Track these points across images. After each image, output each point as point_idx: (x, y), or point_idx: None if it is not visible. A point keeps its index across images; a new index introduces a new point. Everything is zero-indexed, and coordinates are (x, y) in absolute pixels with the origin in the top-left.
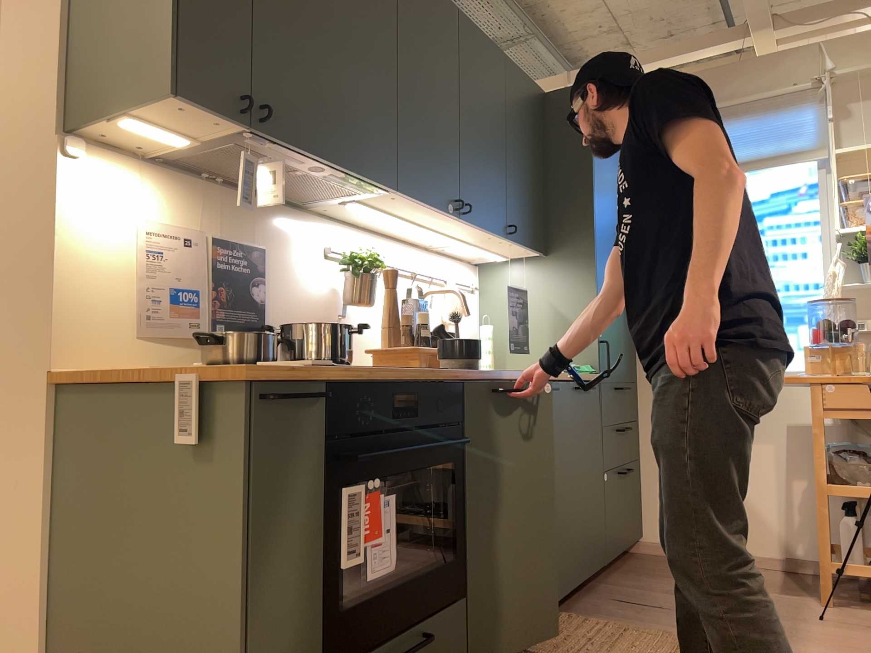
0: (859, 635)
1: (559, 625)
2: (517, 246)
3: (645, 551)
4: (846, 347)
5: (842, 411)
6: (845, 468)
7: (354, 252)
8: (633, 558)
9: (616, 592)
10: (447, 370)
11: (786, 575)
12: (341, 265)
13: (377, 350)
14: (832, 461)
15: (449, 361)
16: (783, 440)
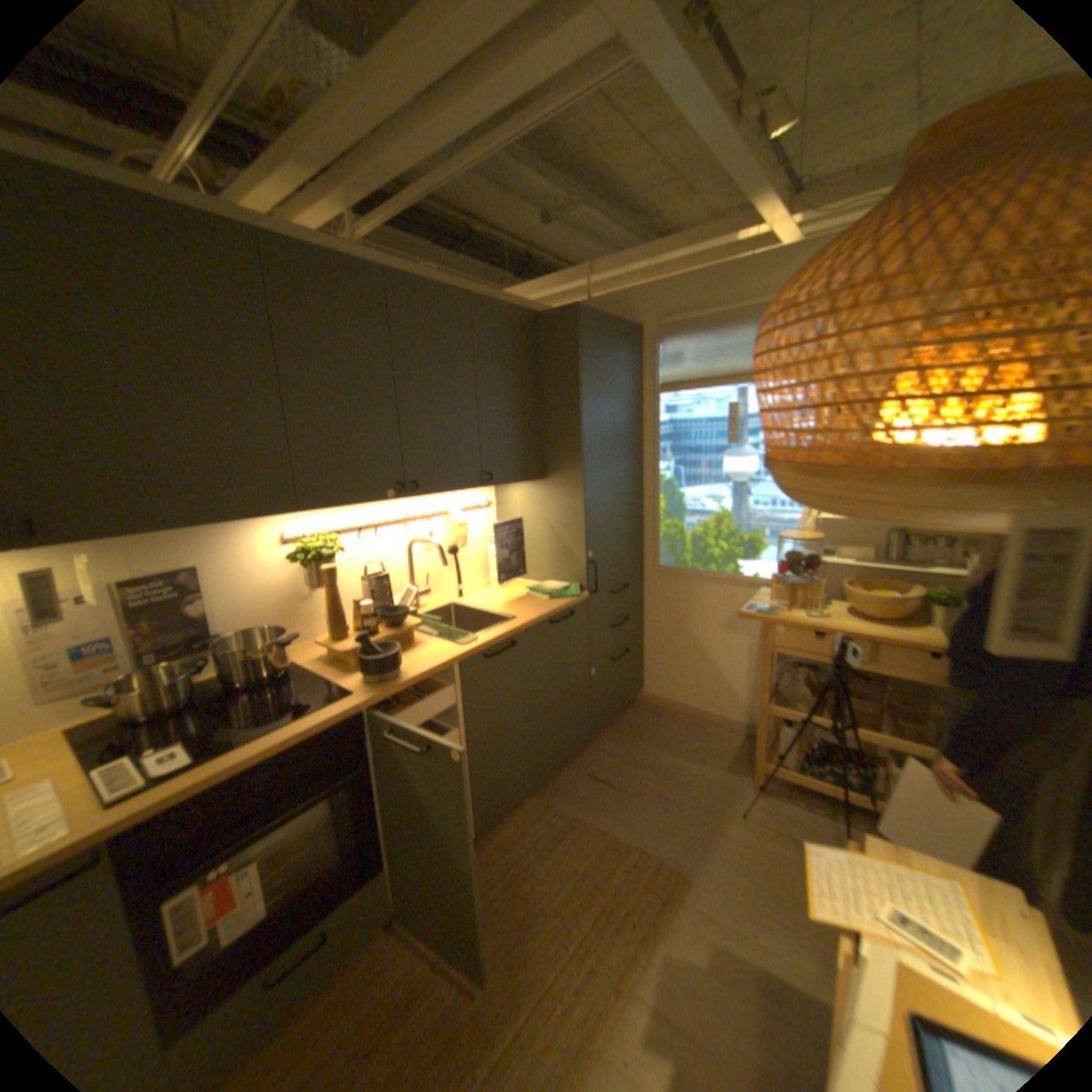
0: (765, 847)
1: (522, 818)
2: (503, 485)
3: (643, 701)
4: (810, 580)
5: (789, 651)
6: (791, 688)
7: (305, 542)
8: (630, 711)
9: (592, 765)
10: (346, 701)
11: (744, 742)
12: (291, 559)
13: (320, 646)
14: (782, 680)
15: (361, 679)
16: (757, 636)
